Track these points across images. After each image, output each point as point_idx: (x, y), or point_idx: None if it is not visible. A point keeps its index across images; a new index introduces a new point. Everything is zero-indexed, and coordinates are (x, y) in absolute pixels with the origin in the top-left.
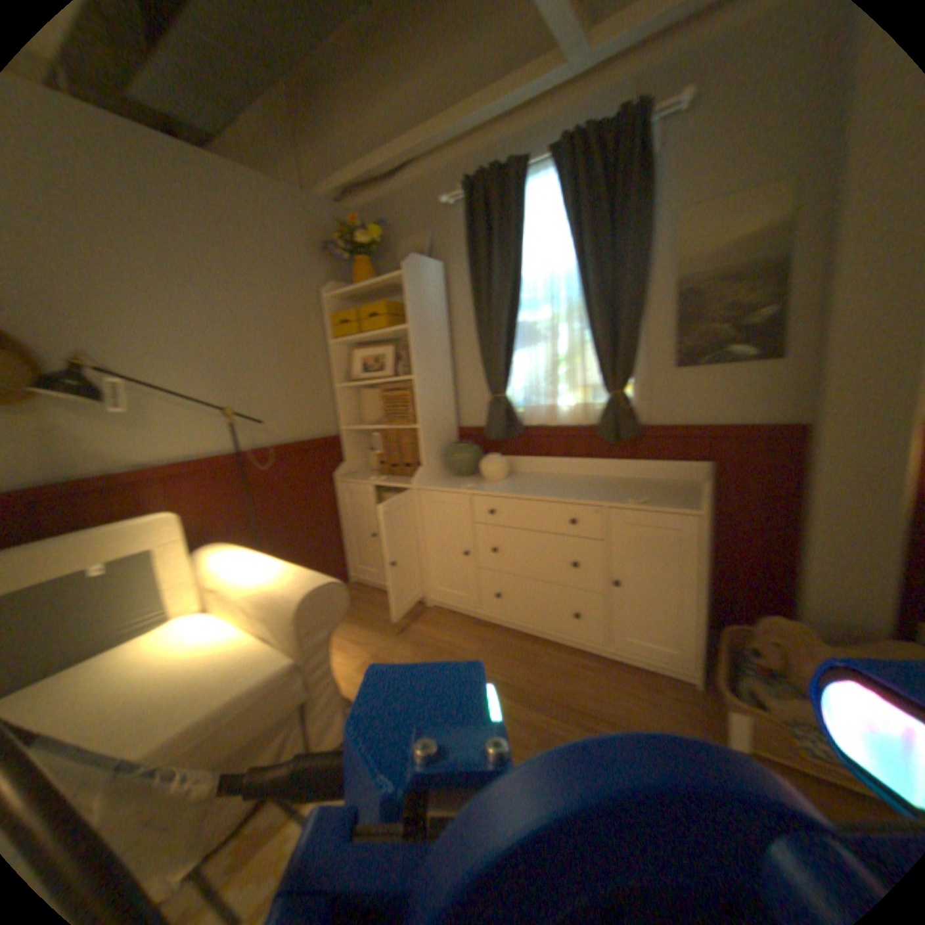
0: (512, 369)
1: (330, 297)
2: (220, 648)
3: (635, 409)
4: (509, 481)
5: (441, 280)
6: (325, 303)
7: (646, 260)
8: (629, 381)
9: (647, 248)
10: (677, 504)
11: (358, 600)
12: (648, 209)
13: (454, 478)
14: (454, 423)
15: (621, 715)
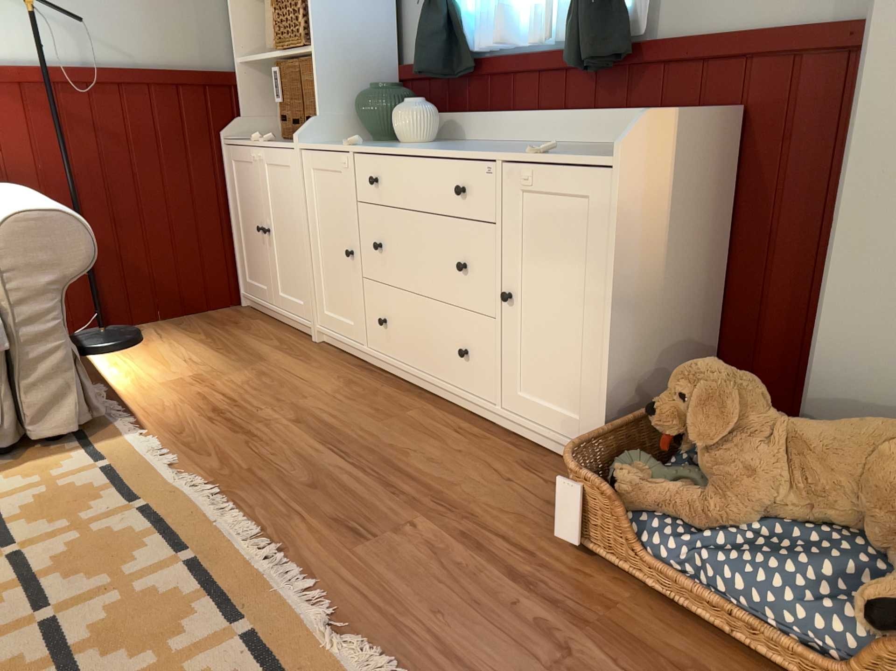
0: None
1: None
2: None
3: (633, 13)
4: (427, 145)
5: None
6: None
7: None
8: None
9: None
10: (595, 155)
11: (234, 324)
12: None
13: (364, 143)
14: (392, 61)
15: (449, 482)
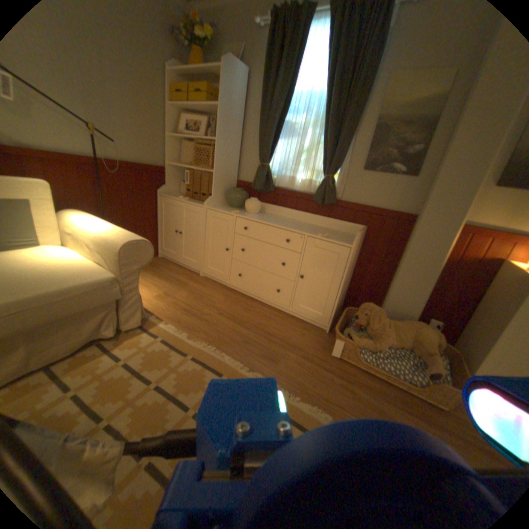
0: (276, 150)
1: (171, 71)
2: (71, 263)
3: (336, 190)
4: (260, 215)
5: (246, 80)
6: (167, 74)
7: (366, 99)
8: (337, 172)
9: (368, 91)
10: (341, 241)
11: (161, 266)
12: (376, 65)
13: (229, 208)
14: (236, 177)
15: (287, 337)
